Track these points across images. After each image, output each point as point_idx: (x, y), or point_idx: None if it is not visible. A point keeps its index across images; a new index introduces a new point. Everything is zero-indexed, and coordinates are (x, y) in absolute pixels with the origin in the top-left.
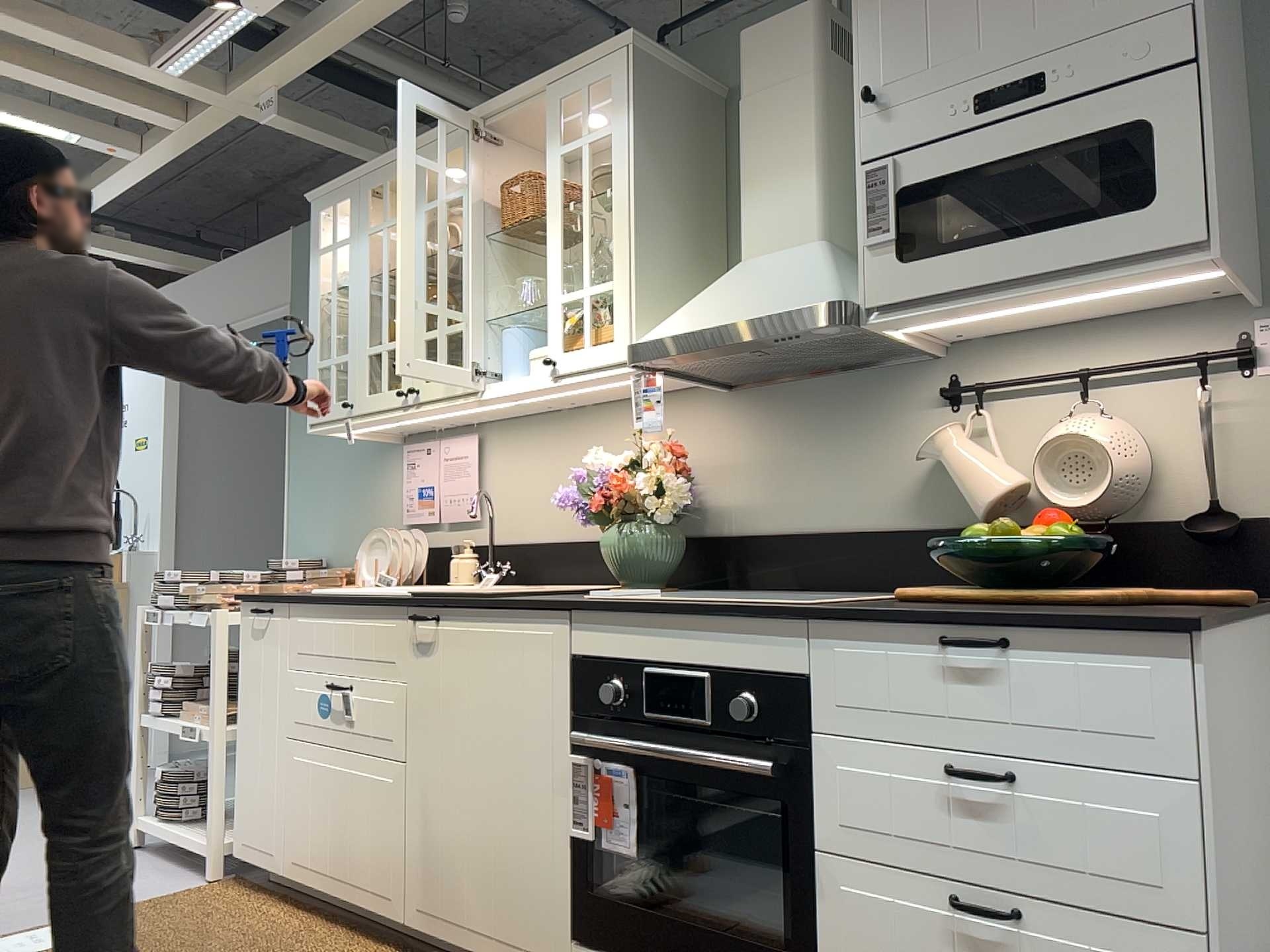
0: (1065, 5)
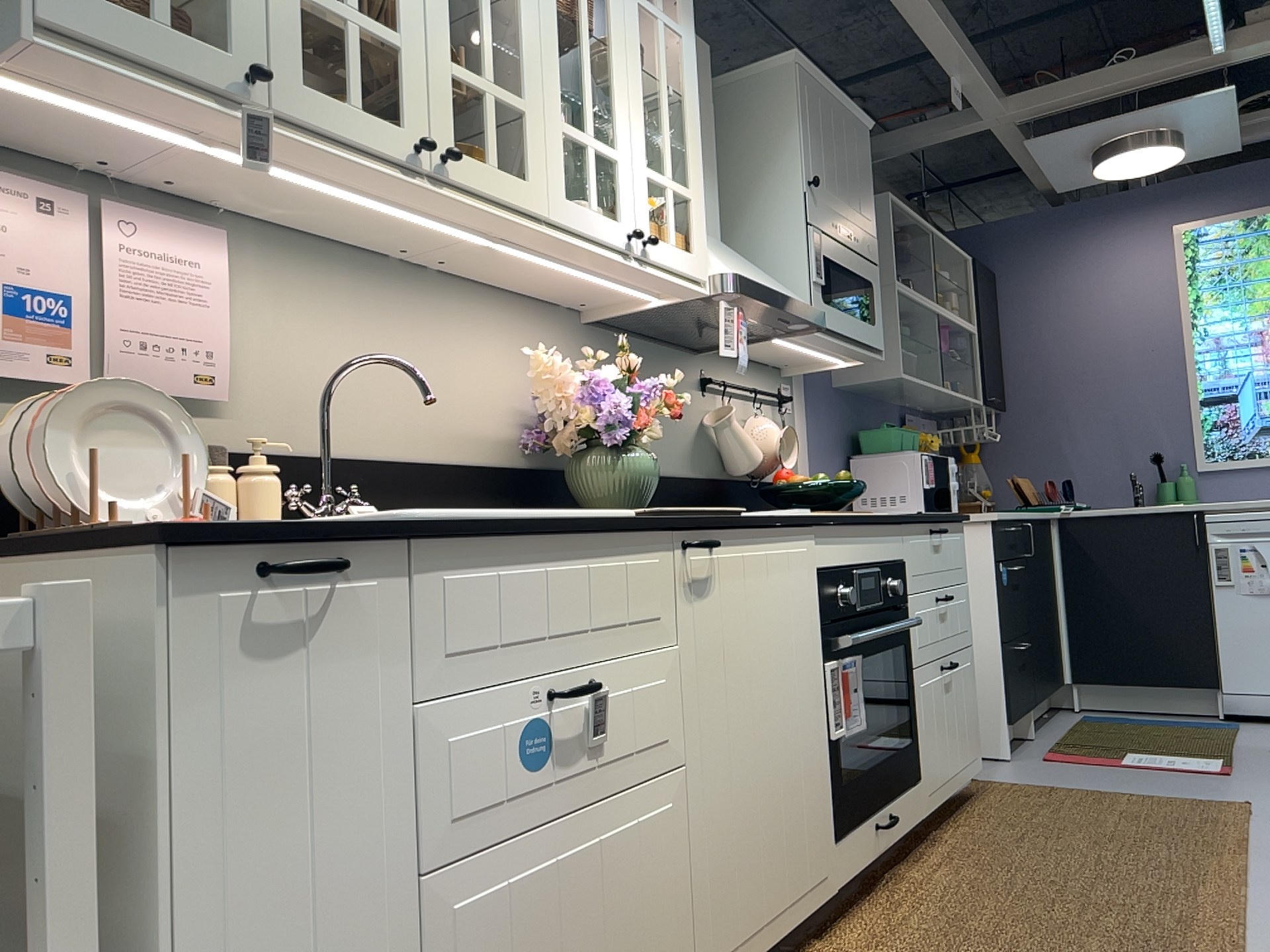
0: (857, 205)
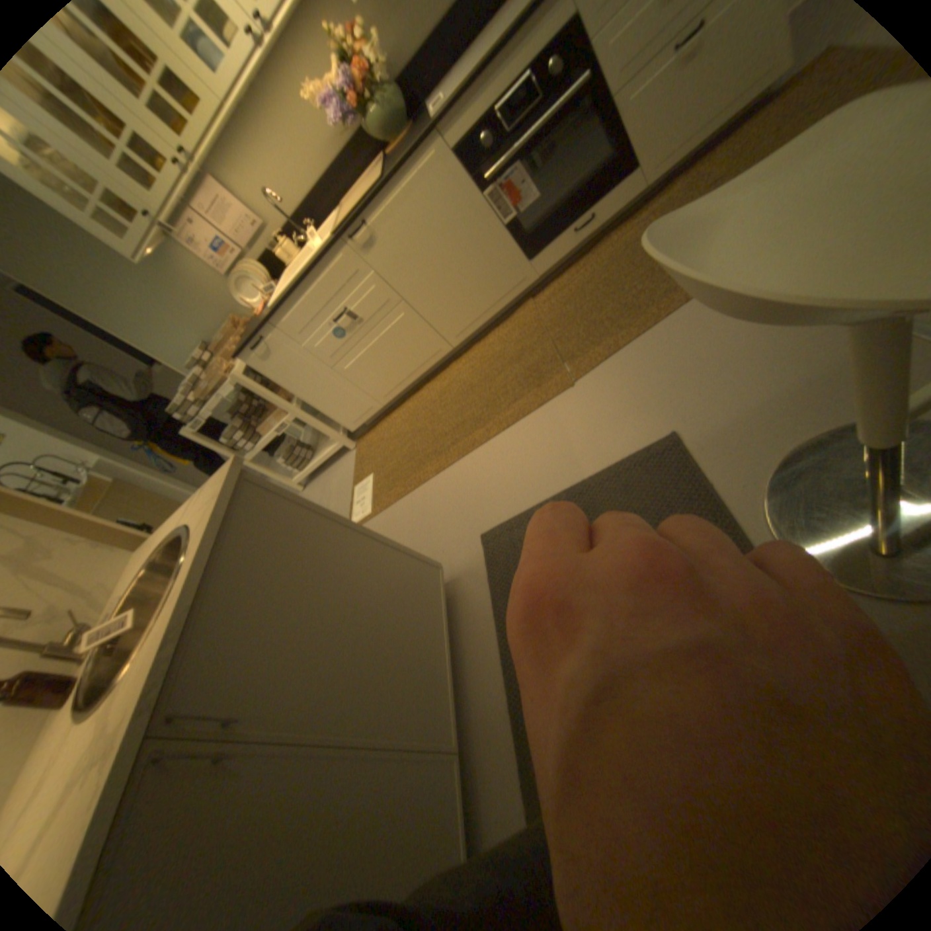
0: None
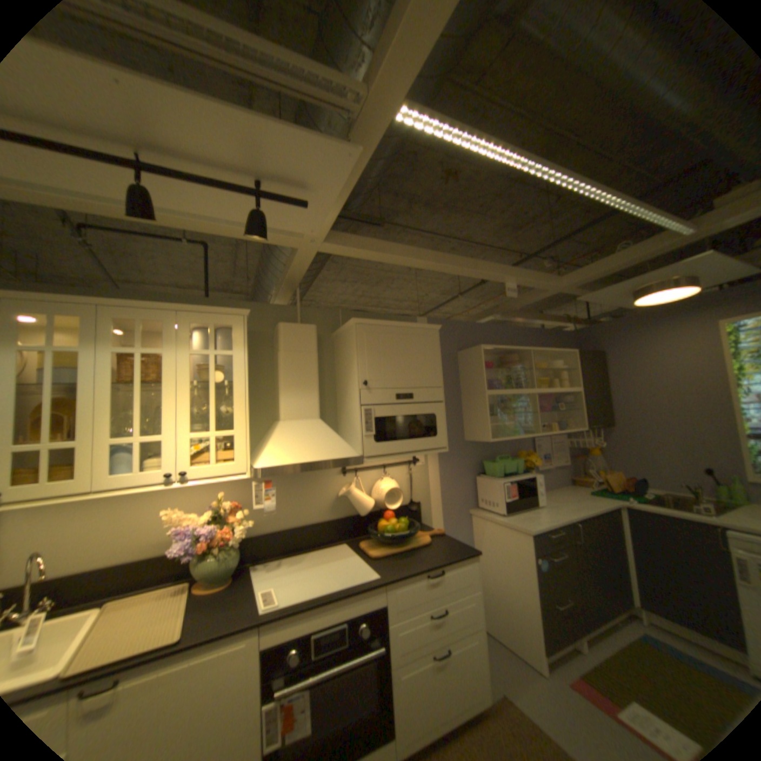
0: (417, 376)
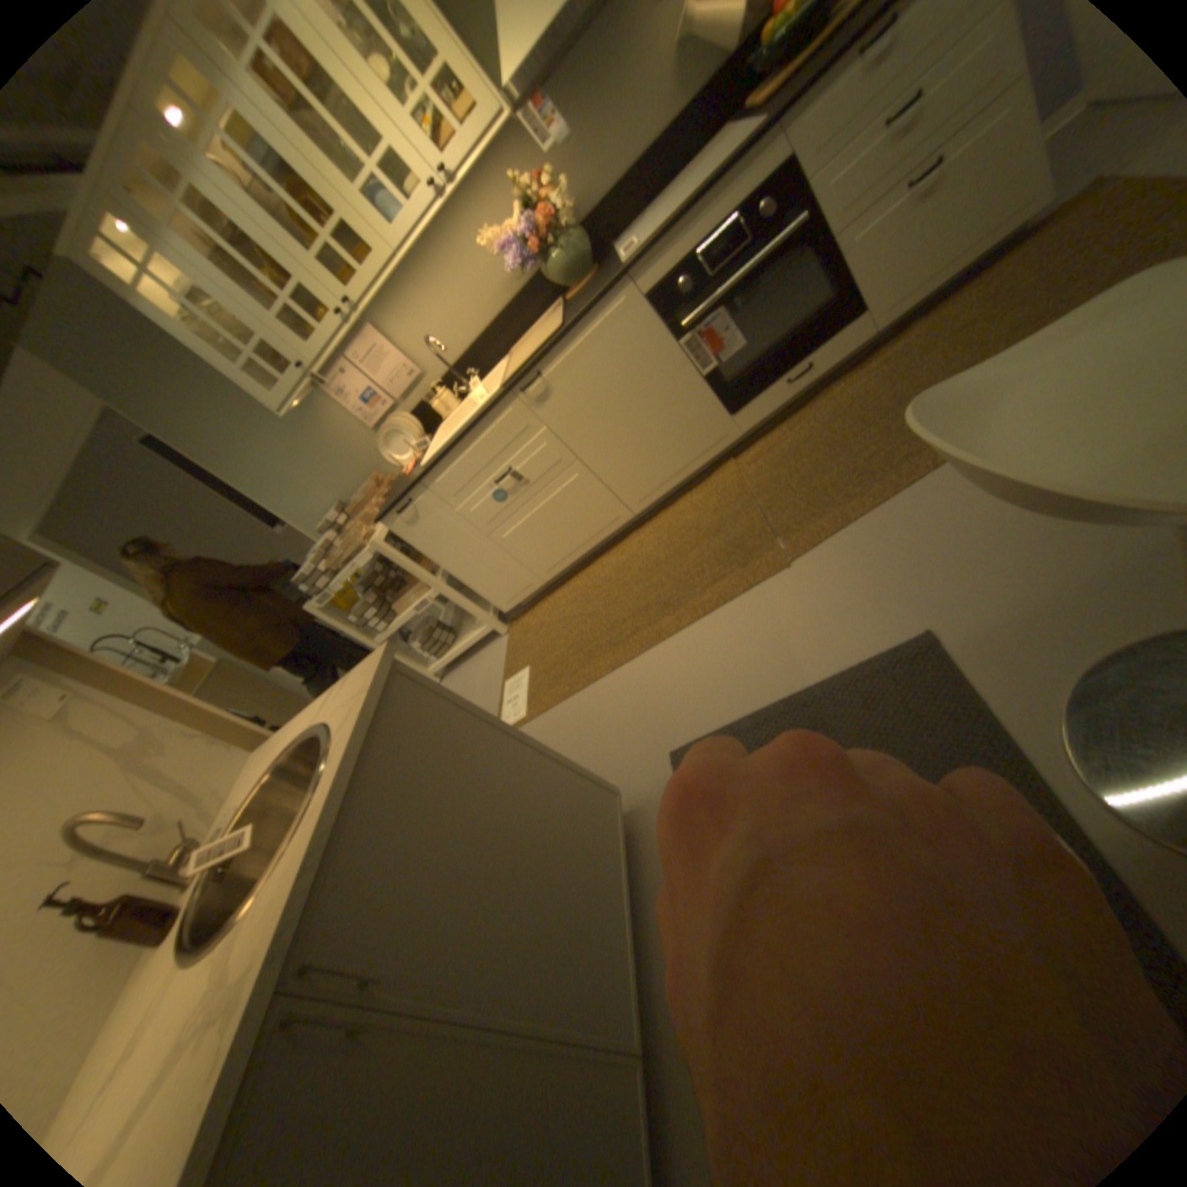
0: None
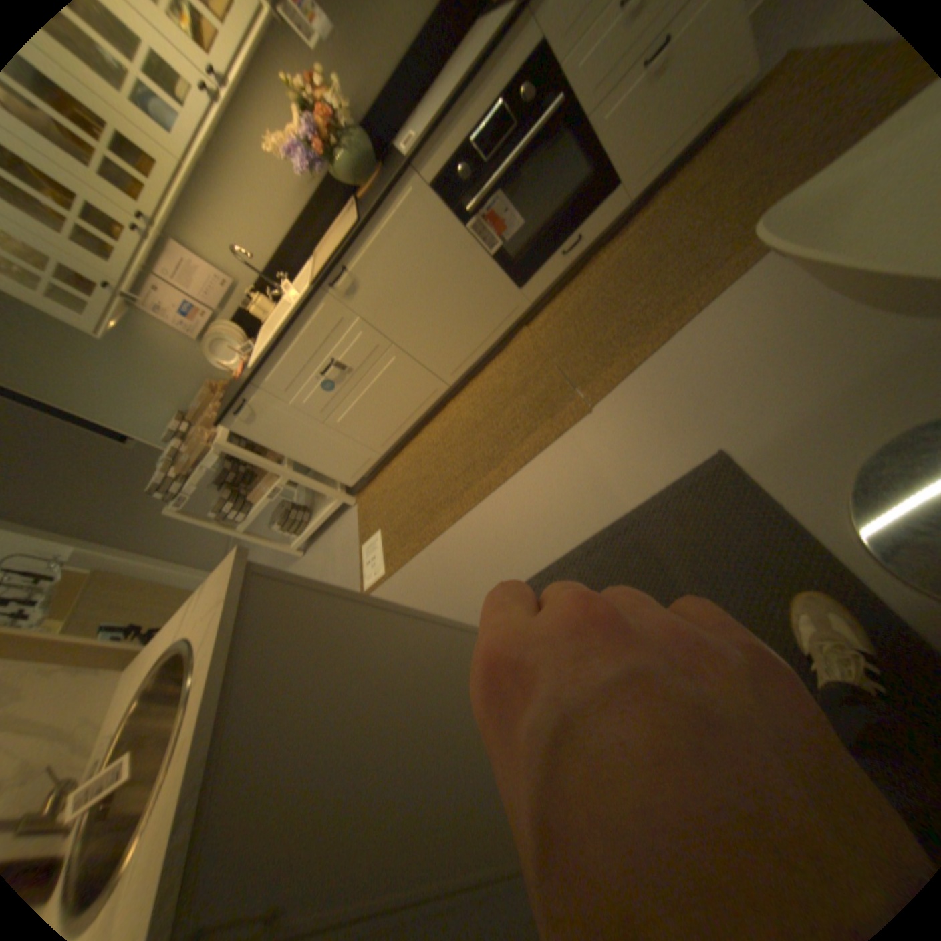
0: None
